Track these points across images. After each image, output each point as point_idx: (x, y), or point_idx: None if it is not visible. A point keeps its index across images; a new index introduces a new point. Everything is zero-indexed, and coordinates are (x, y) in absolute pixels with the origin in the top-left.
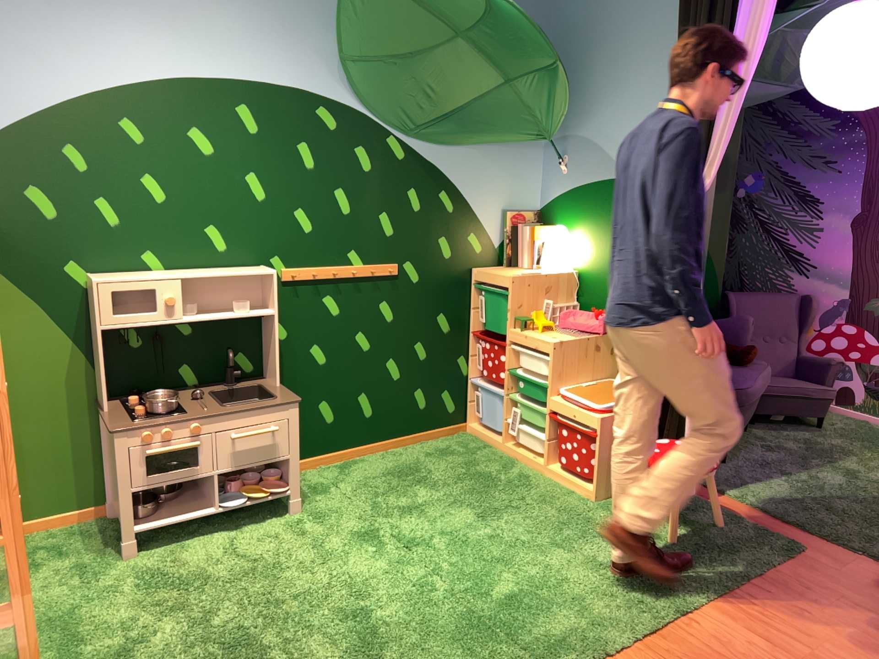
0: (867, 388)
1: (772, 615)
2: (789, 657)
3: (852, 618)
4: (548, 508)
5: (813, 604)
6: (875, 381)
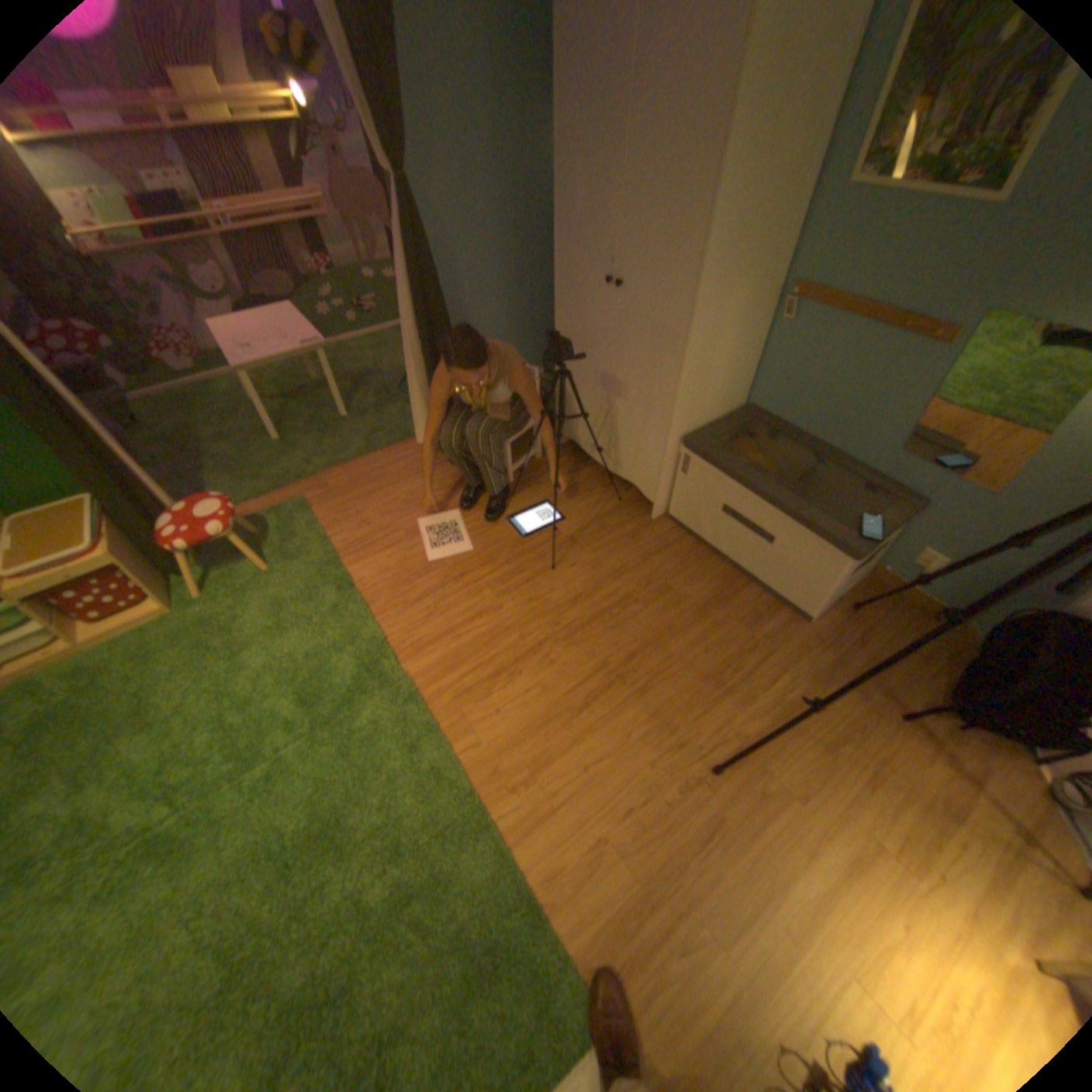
0: (122, 370)
1: (363, 539)
2: (402, 544)
3: (376, 503)
4: (157, 655)
5: (358, 515)
6: (123, 361)
